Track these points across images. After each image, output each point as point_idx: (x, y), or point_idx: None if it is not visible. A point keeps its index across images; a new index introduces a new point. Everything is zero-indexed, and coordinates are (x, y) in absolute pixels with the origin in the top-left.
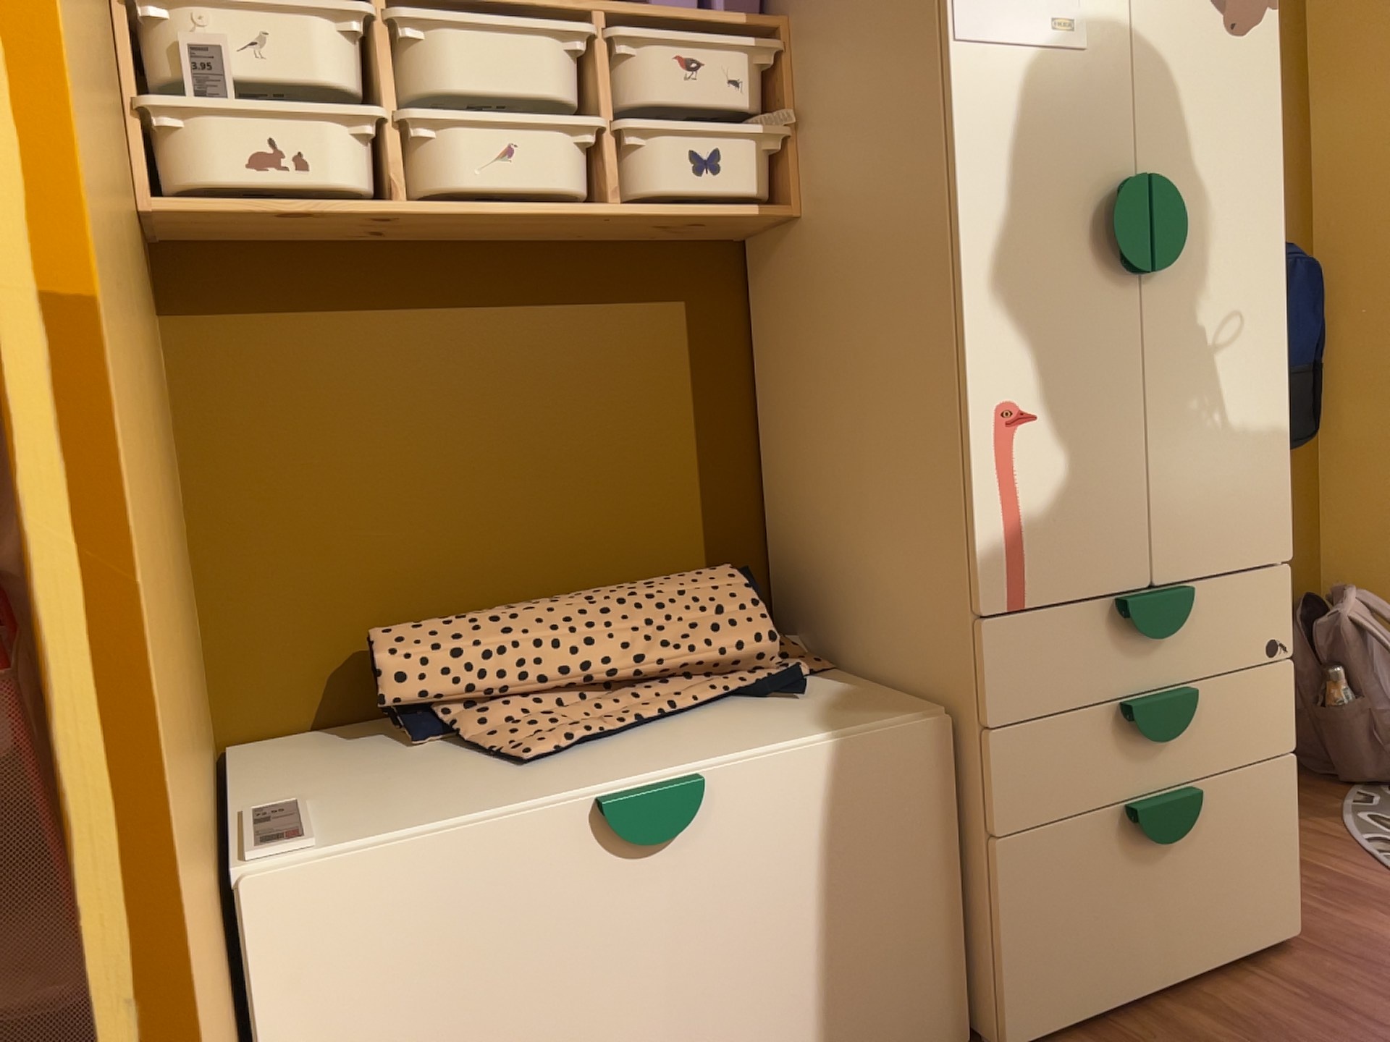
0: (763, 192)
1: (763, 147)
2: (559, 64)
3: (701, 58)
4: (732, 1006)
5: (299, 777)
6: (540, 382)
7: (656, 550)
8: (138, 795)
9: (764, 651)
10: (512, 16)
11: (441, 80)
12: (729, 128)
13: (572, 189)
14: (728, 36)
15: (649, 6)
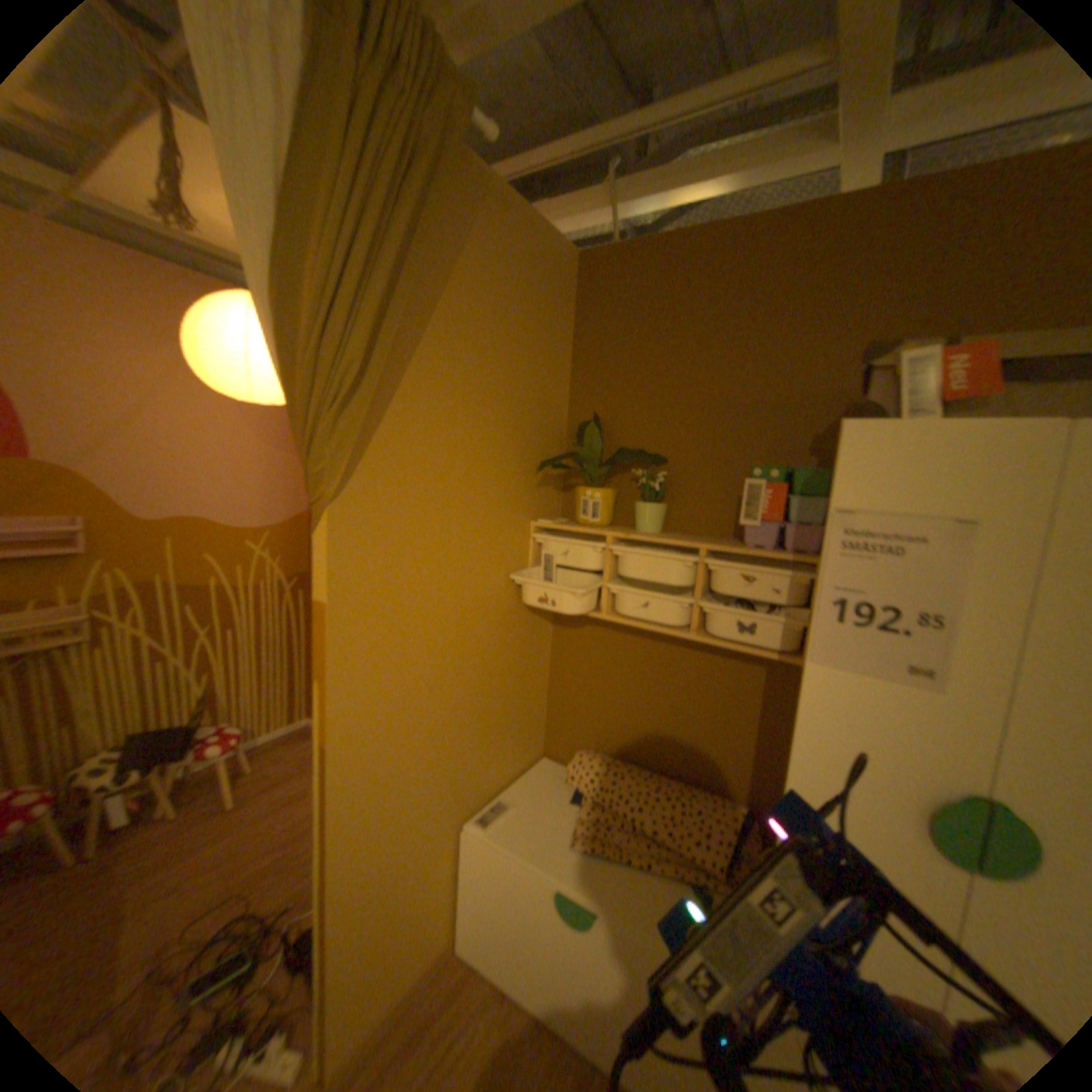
0: (790, 645)
1: (792, 623)
2: (681, 568)
3: (755, 576)
4: (599, 1009)
5: (533, 792)
6: (680, 681)
7: (721, 777)
8: (332, 845)
9: (717, 872)
10: (659, 549)
11: (628, 569)
12: (765, 614)
13: (677, 622)
14: (771, 569)
15: (733, 546)
